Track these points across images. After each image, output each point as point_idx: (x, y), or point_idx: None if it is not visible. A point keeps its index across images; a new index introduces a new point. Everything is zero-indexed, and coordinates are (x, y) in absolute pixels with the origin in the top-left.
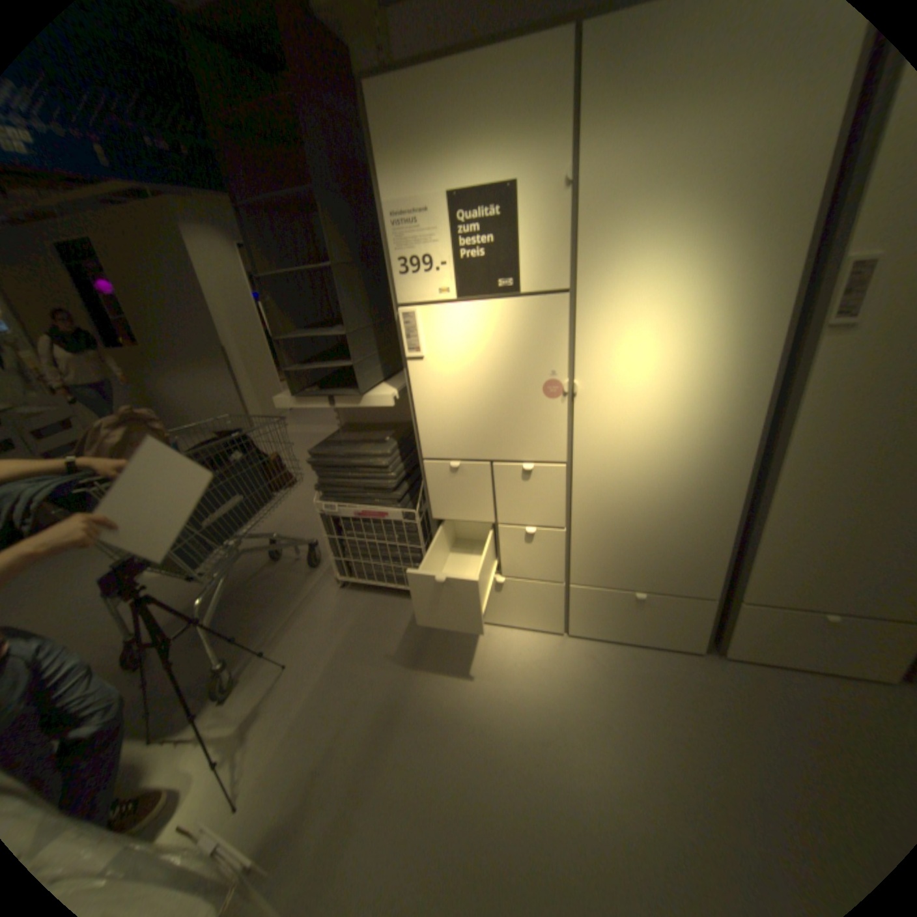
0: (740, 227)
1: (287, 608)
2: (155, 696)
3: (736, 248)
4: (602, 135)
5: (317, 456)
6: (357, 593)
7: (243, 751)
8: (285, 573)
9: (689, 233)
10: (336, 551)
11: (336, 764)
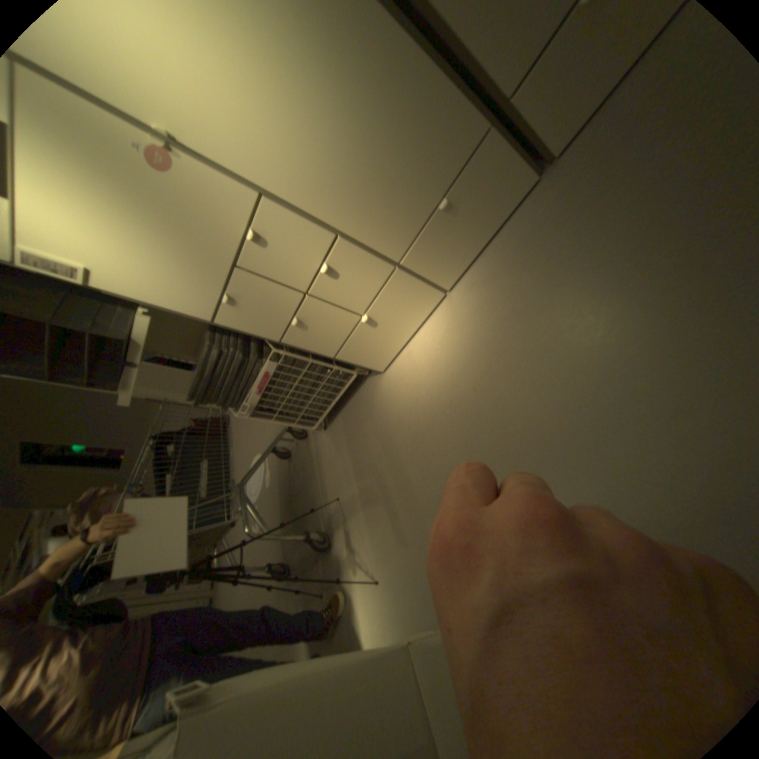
0: None
1: (316, 471)
2: (307, 575)
3: None
4: None
5: (195, 395)
6: (335, 422)
7: (359, 554)
8: (300, 456)
9: None
10: (291, 419)
11: (400, 512)
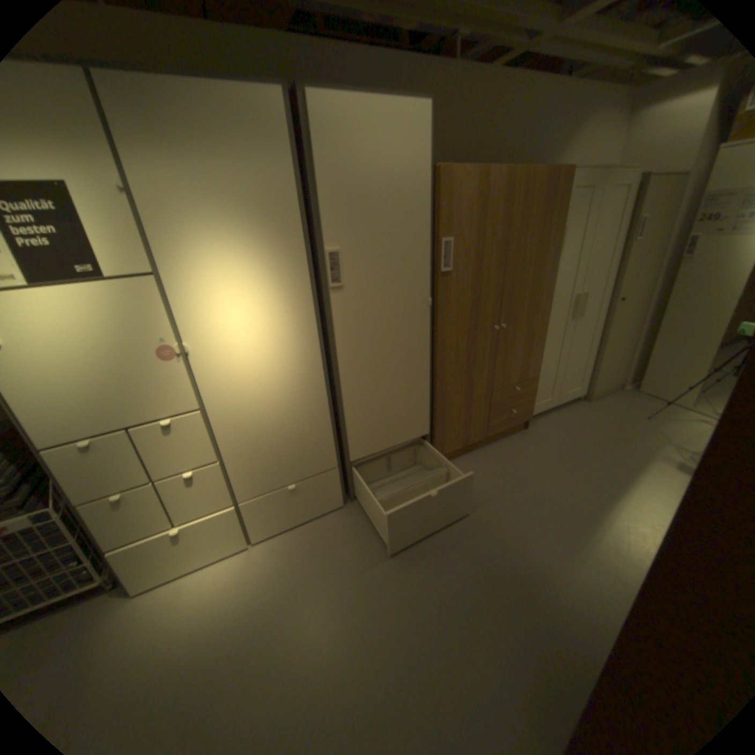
0: (263, 231)
1: None
2: None
3: (266, 244)
4: (141, 158)
5: None
6: None
7: None
8: None
9: (233, 234)
10: None
11: None
